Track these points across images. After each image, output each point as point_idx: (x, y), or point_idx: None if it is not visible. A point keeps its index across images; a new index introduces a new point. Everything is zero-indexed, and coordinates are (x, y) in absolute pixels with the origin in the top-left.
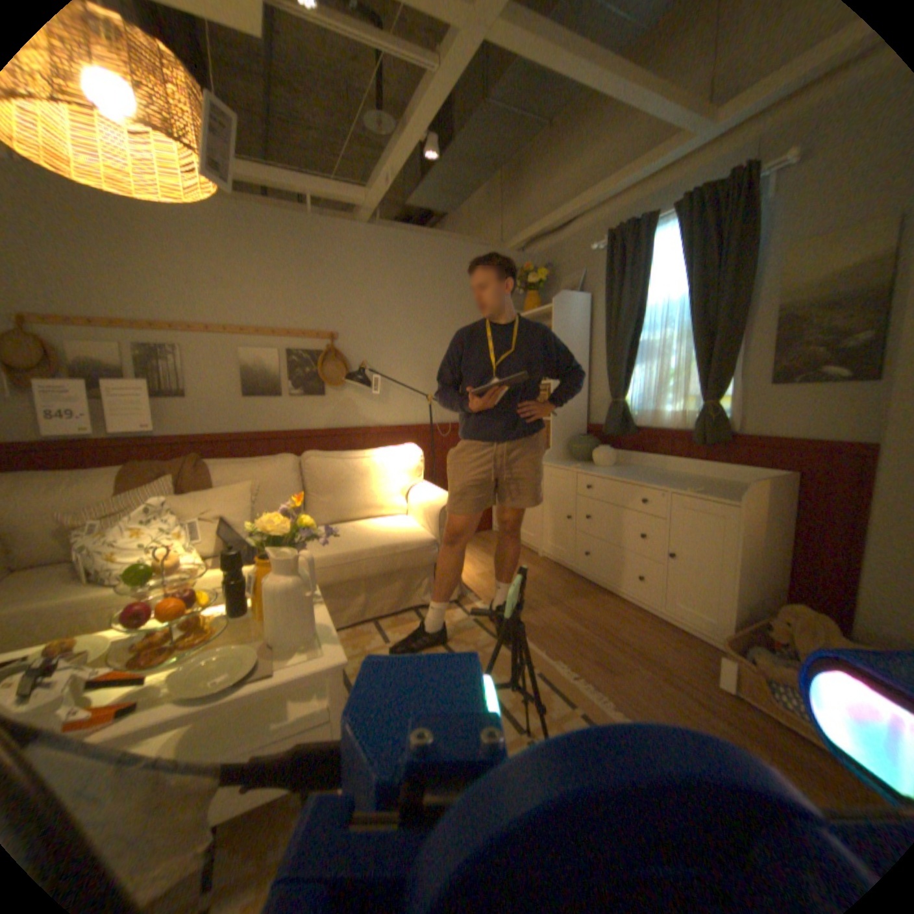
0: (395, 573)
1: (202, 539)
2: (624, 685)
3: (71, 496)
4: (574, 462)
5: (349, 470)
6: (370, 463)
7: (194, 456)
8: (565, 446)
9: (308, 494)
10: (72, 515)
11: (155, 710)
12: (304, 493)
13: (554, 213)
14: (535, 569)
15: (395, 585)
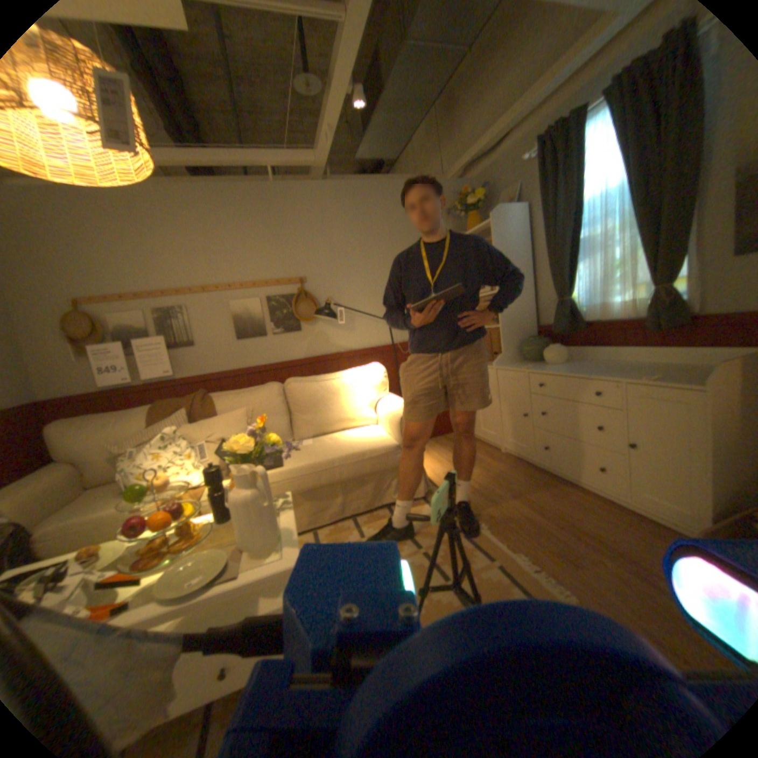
0: (366, 476)
1: (208, 457)
2: (588, 578)
3: (116, 431)
4: (526, 363)
5: (322, 391)
6: (340, 383)
7: (206, 391)
8: (517, 349)
9: (292, 414)
10: (117, 445)
11: (144, 608)
12: (290, 413)
13: (486, 135)
14: (499, 464)
15: (367, 487)
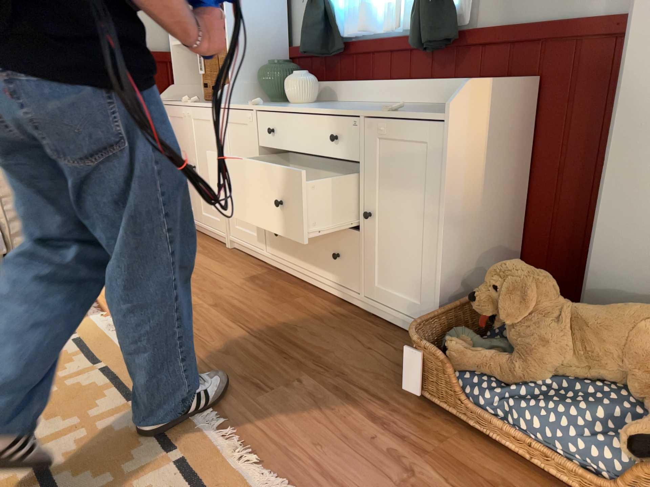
0: None
1: None
2: (269, 404)
3: None
4: (264, 103)
5: None
6: None
7: None
8: (255, 82)
9: None
10: None
11: None
12: None
13: None
14: (213, 263)
15: None
